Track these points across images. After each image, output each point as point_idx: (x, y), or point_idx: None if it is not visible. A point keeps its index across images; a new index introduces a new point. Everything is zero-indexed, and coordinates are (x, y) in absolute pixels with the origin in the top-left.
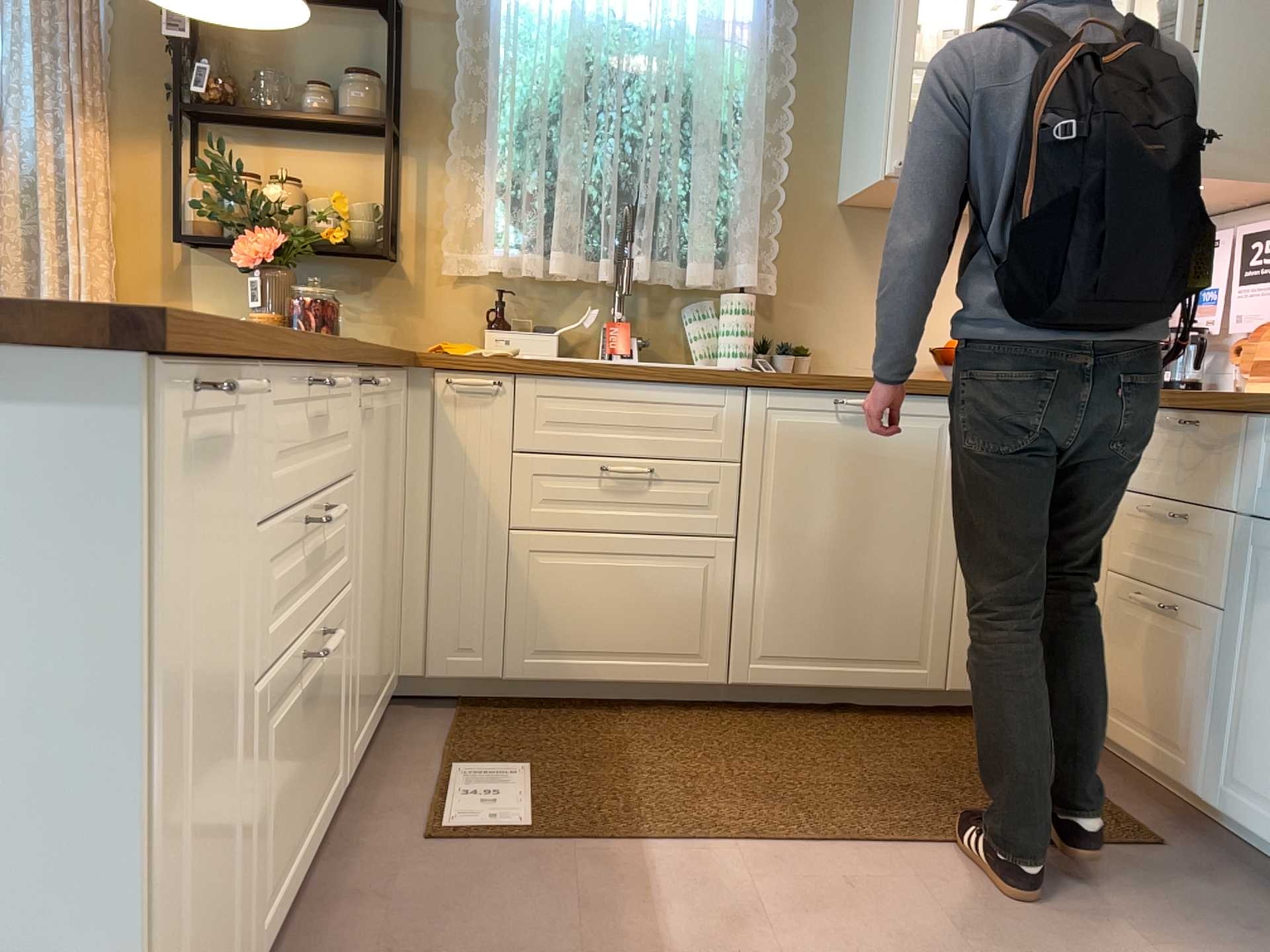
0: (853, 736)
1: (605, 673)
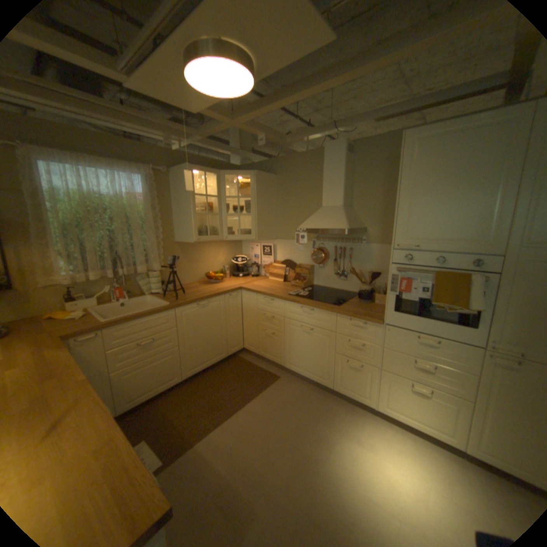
0: (214, 378)
1: (149, 397)
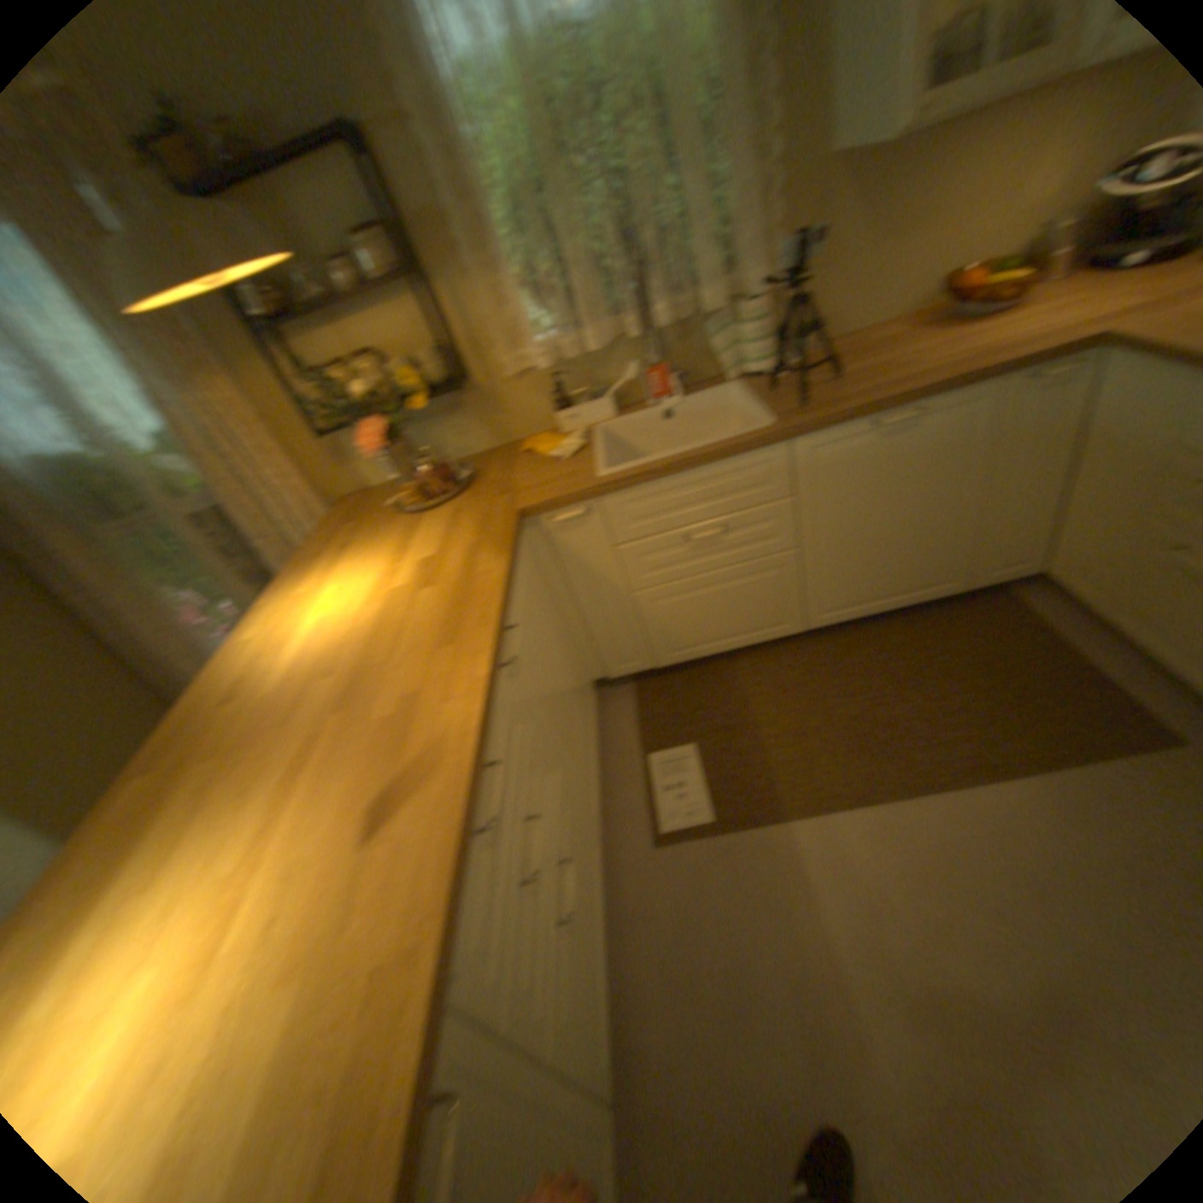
0: (900, 647)
1: (718, 649)
